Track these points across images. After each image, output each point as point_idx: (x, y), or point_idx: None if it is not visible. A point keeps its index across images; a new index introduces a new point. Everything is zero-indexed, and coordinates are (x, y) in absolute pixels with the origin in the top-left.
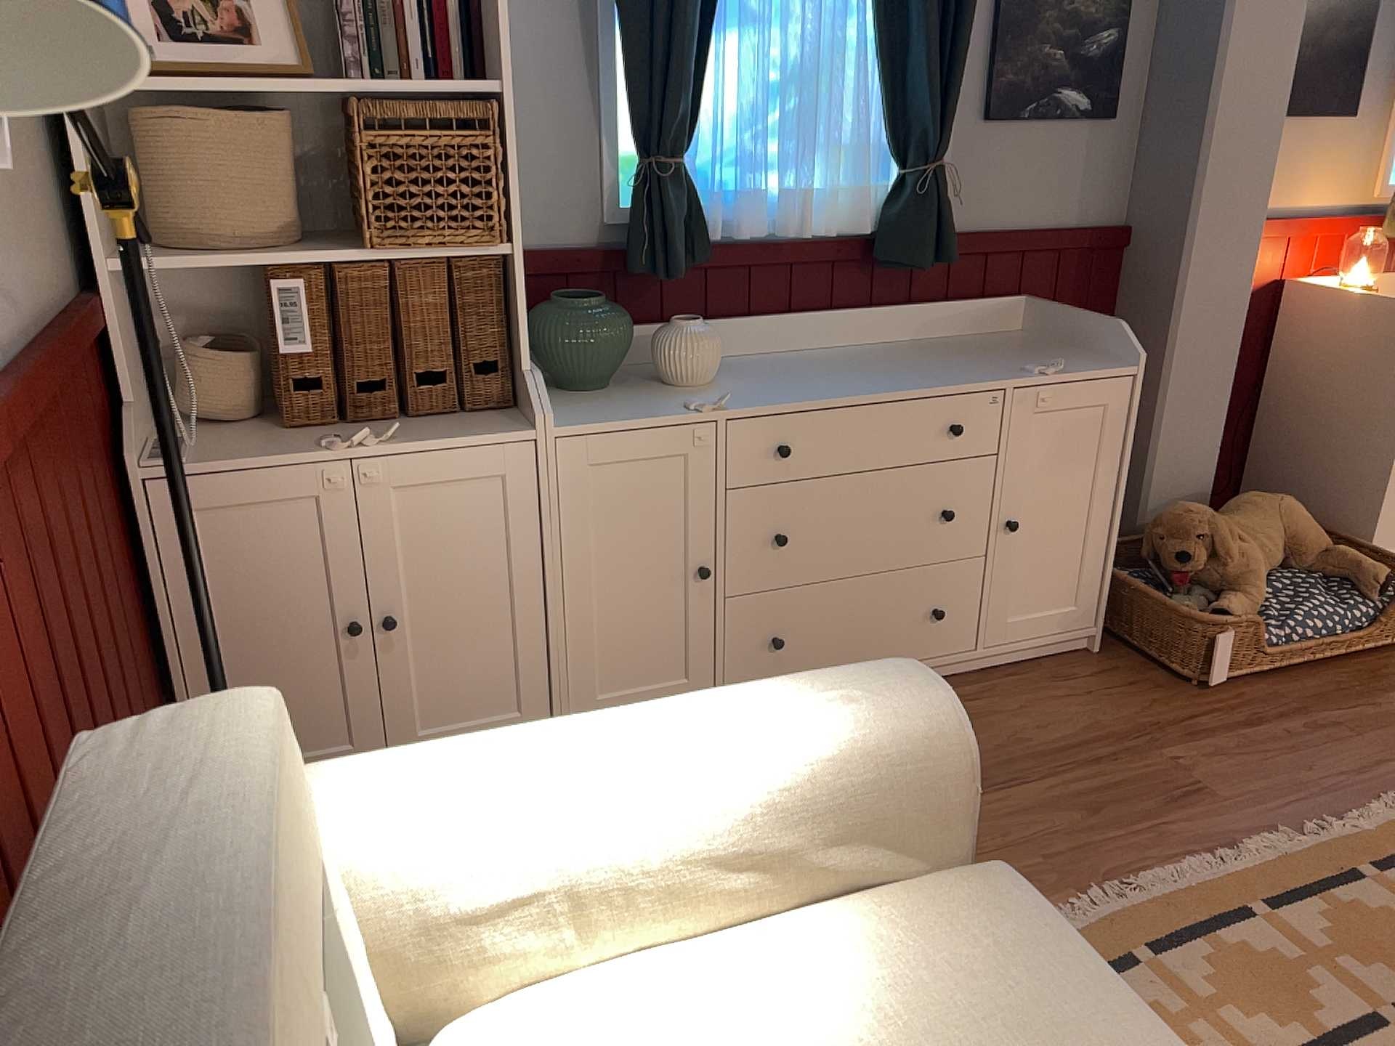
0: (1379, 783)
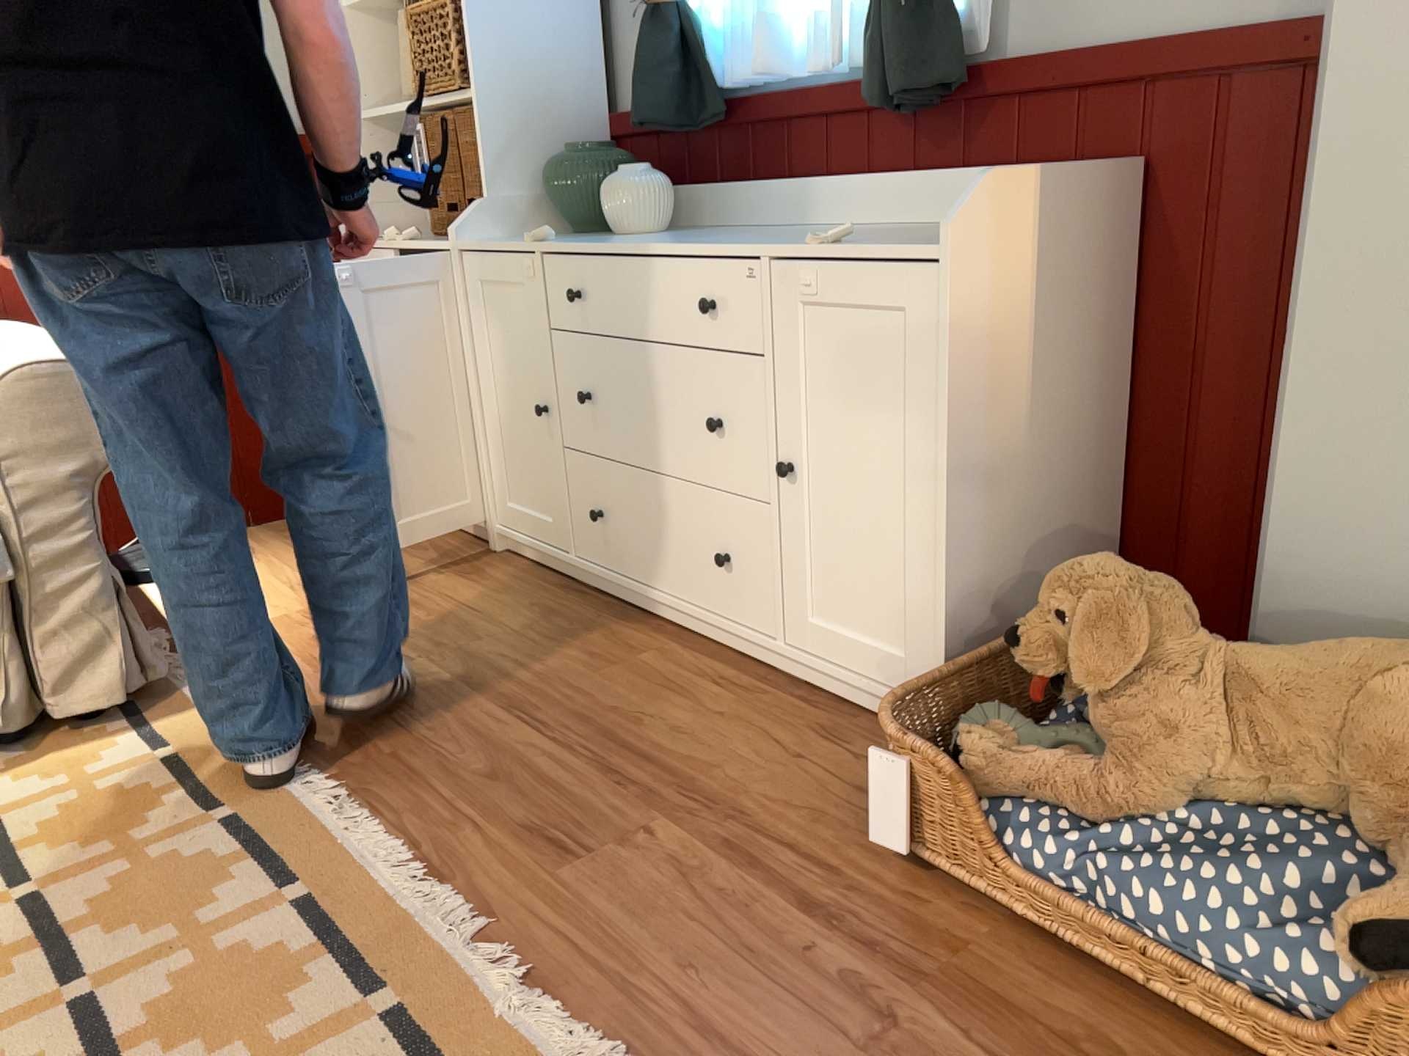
0: None
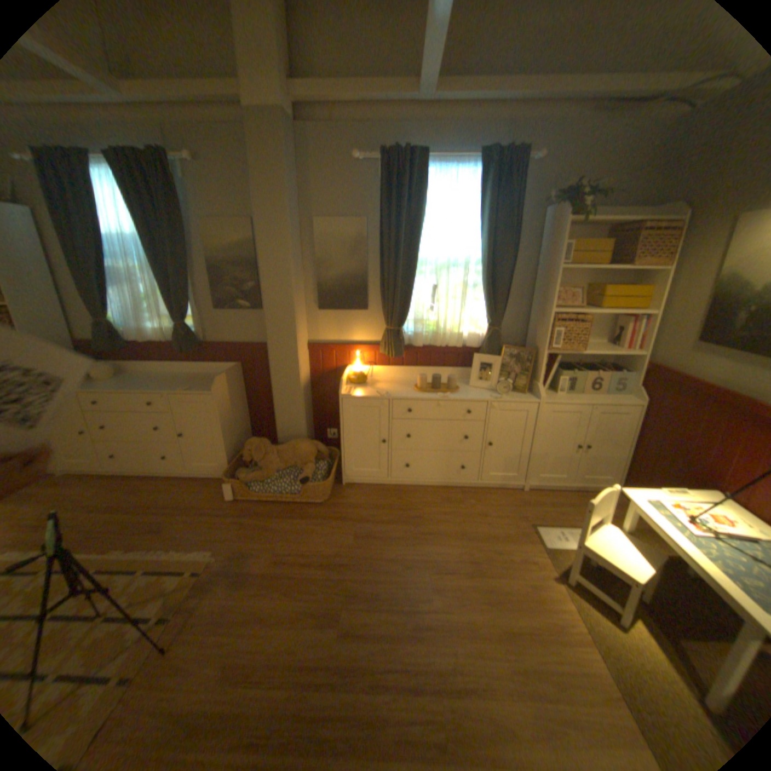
0: (208, 548)
